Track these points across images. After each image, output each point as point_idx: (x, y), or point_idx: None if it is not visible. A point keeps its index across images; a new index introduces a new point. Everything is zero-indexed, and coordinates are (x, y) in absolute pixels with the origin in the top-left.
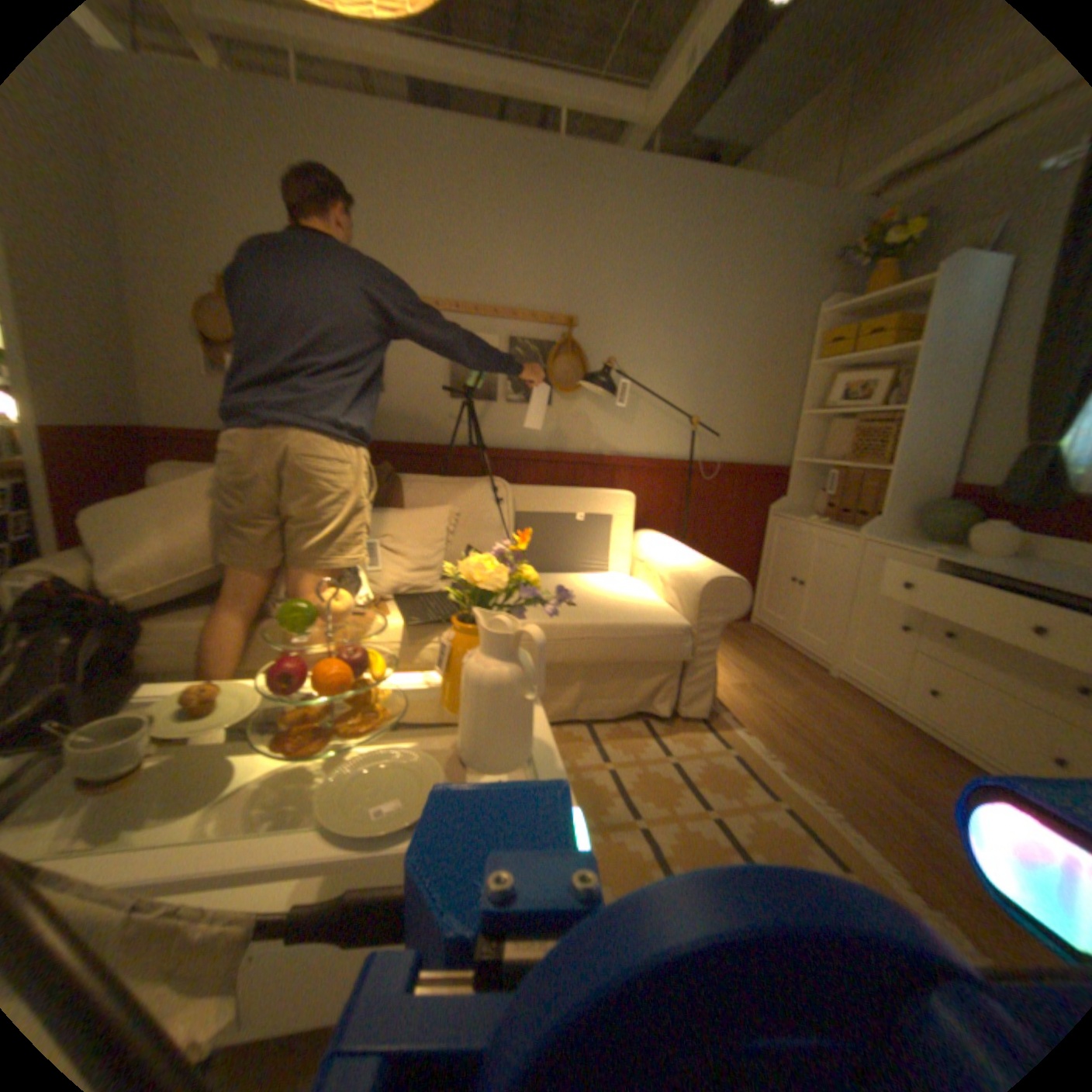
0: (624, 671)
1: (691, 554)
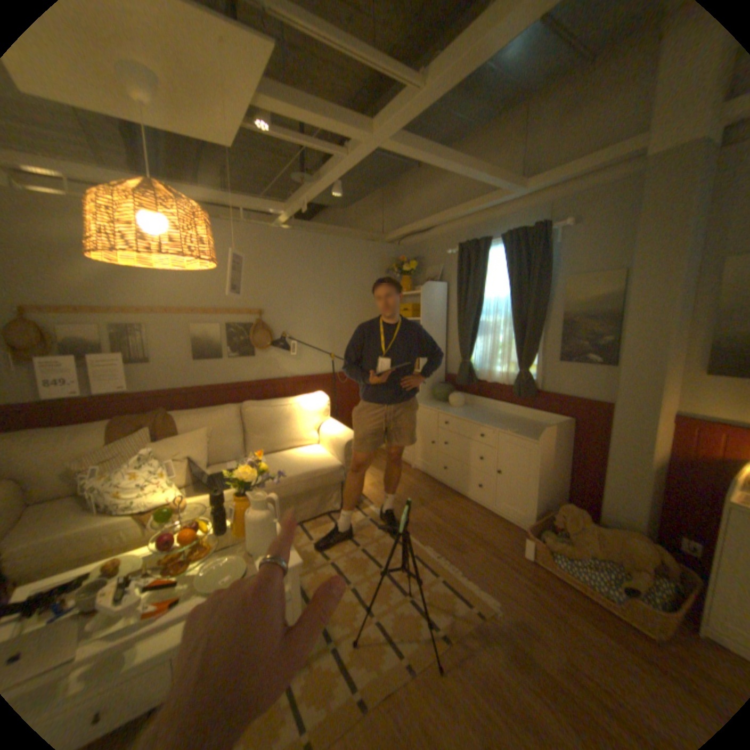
0: (314, 494)
1: (339, 428)
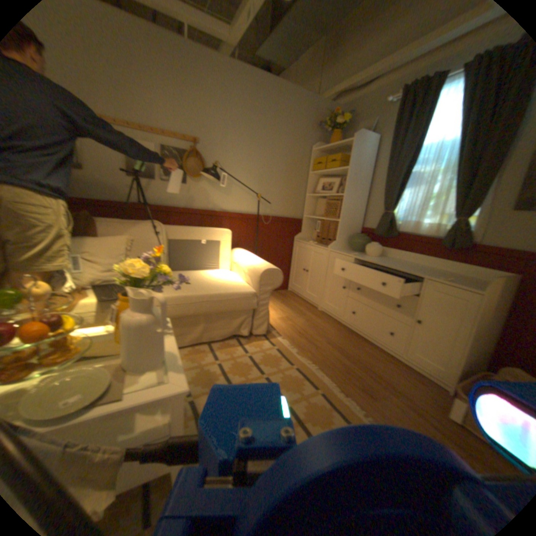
0: (225, 316)
1: (256, 259)
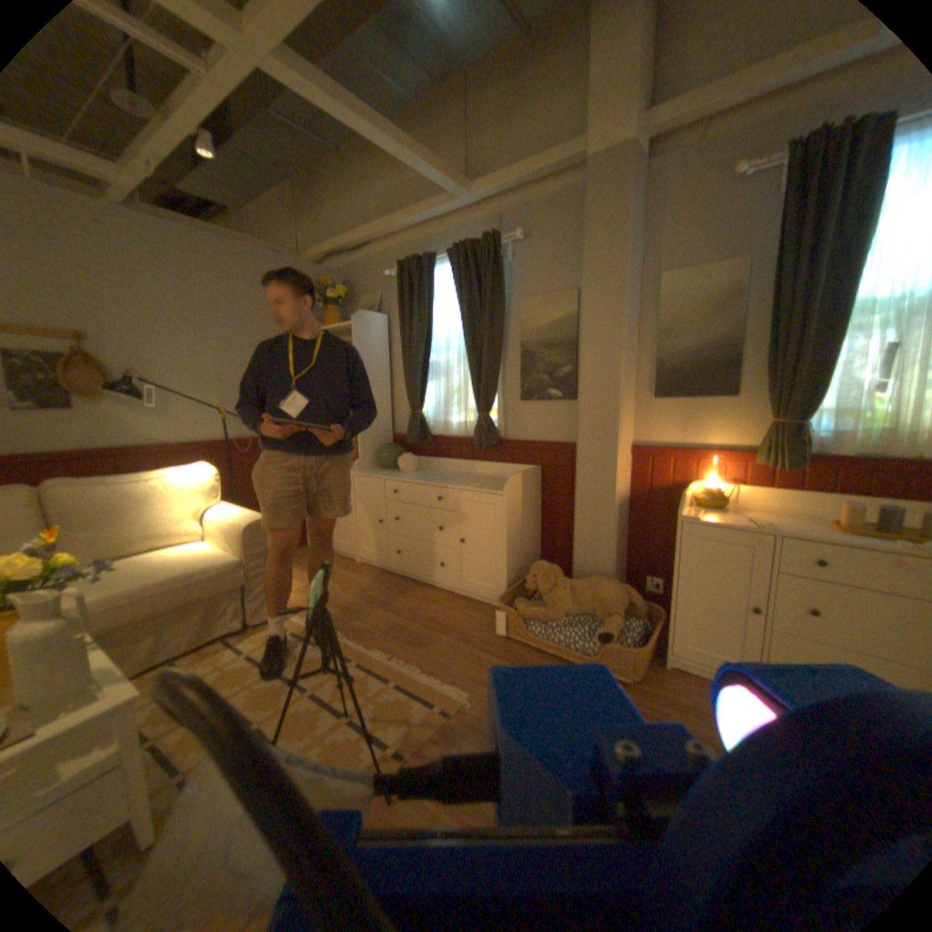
0: (192, 610)
1: (235, 510)
